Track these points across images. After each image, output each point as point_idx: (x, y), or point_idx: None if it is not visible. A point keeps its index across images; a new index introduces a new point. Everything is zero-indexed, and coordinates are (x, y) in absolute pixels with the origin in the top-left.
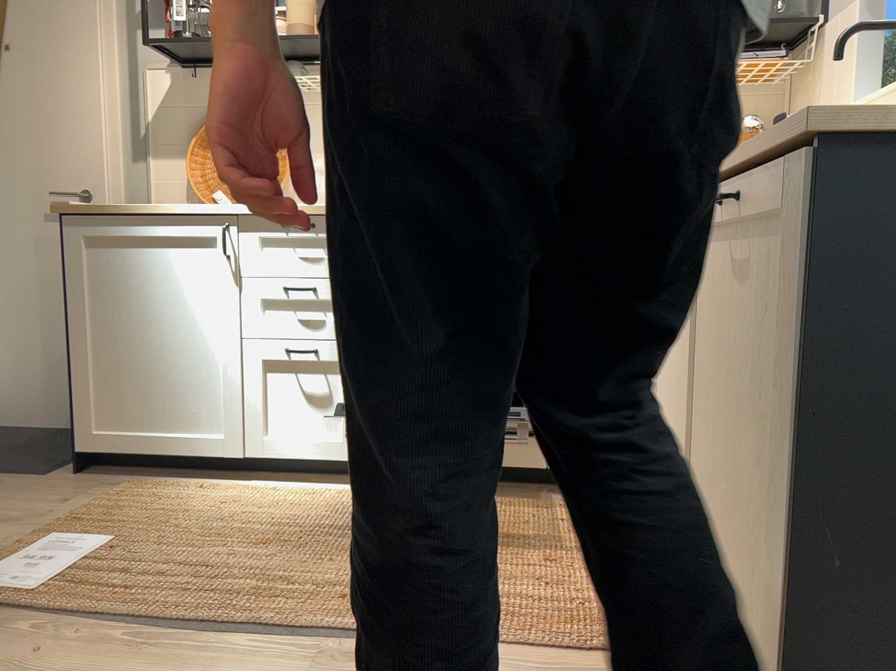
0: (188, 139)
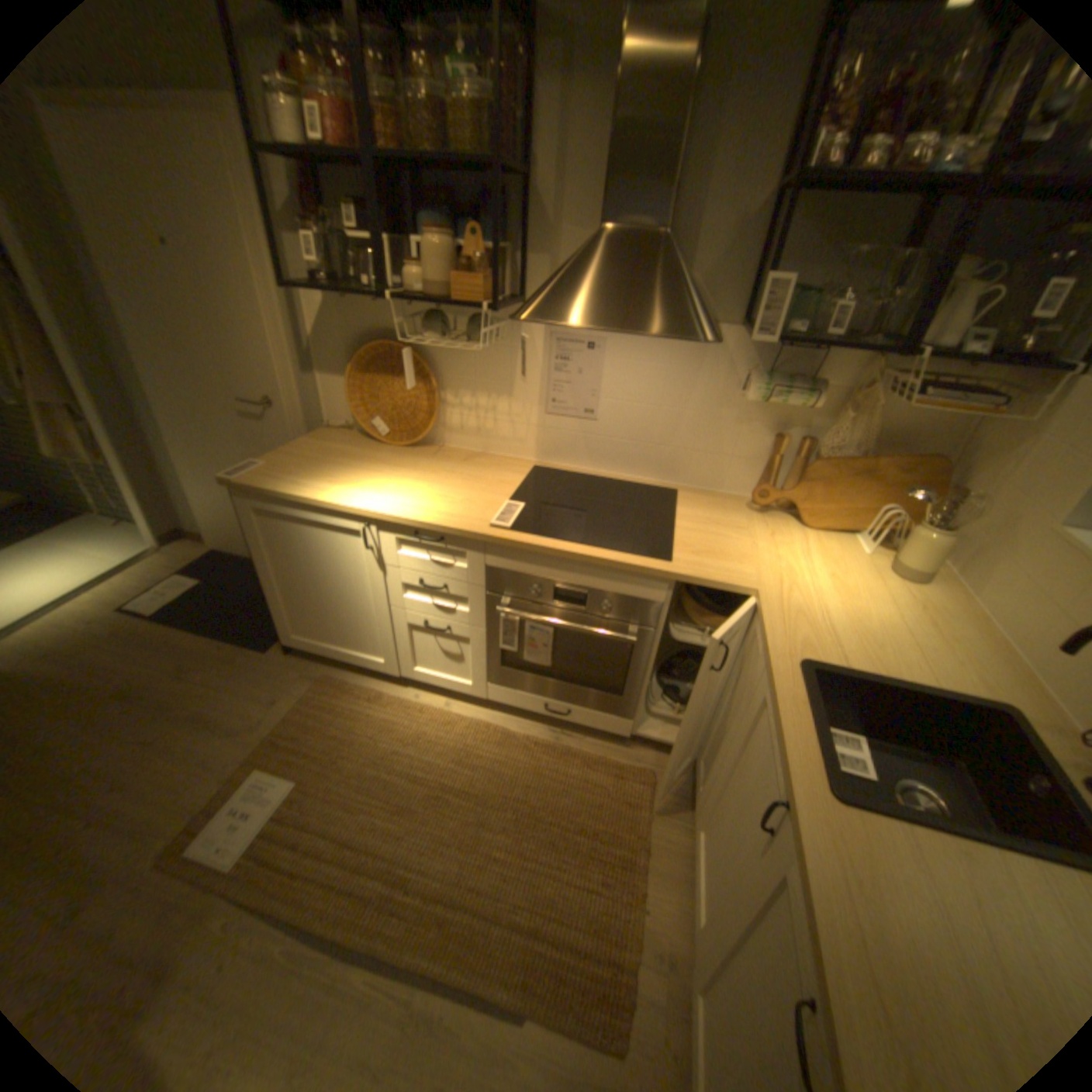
0: (346, 358)
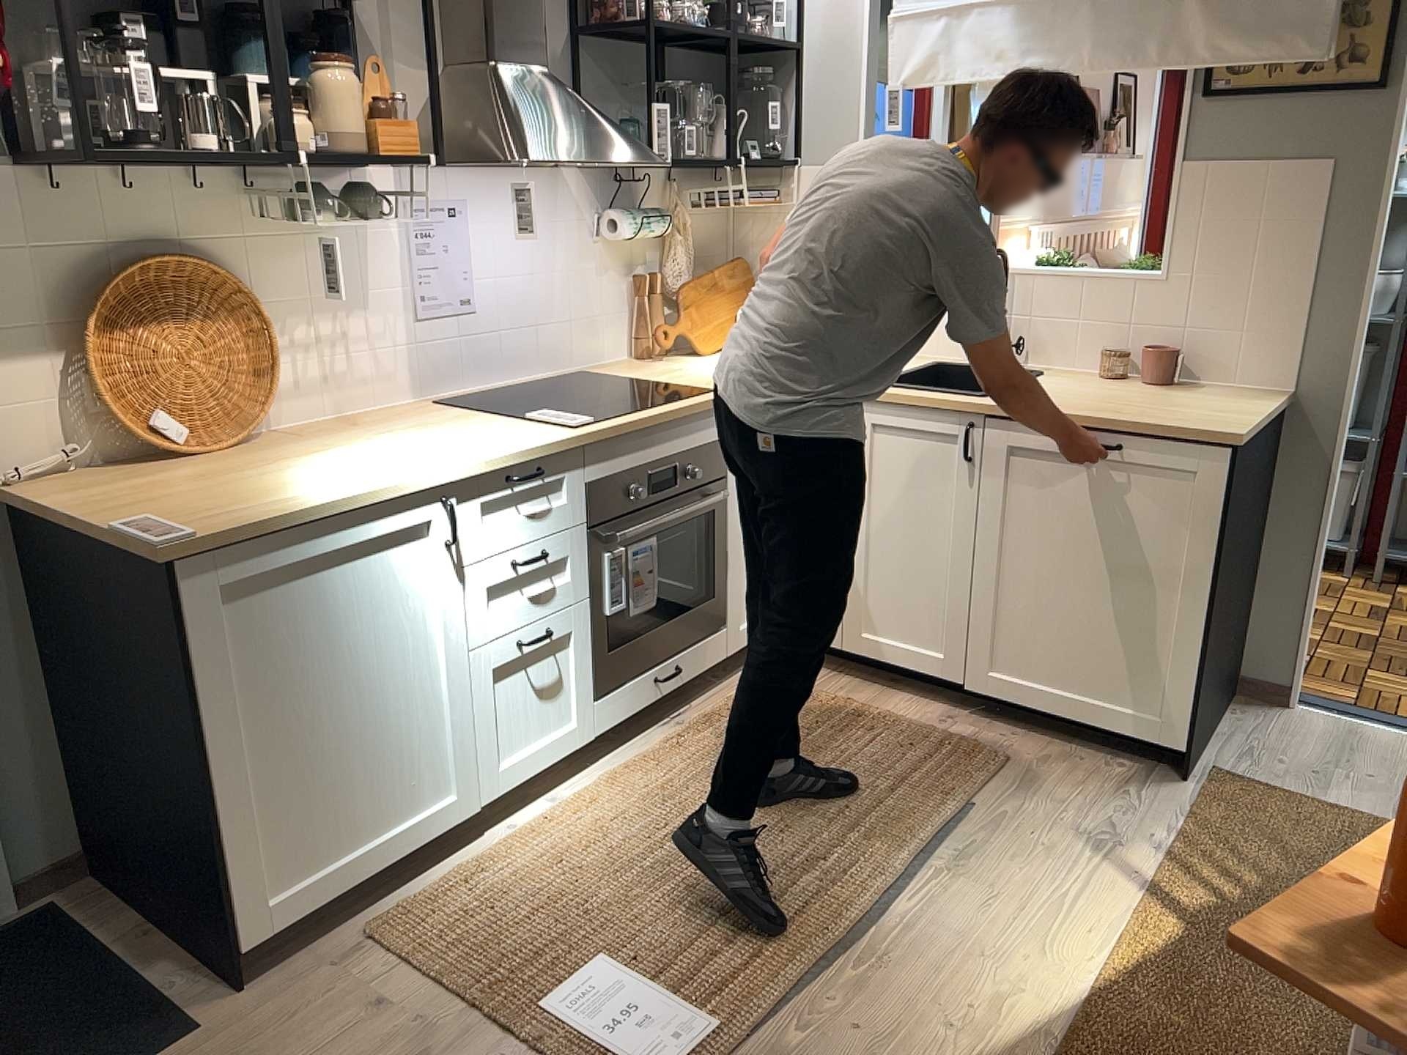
0: (51, 316)
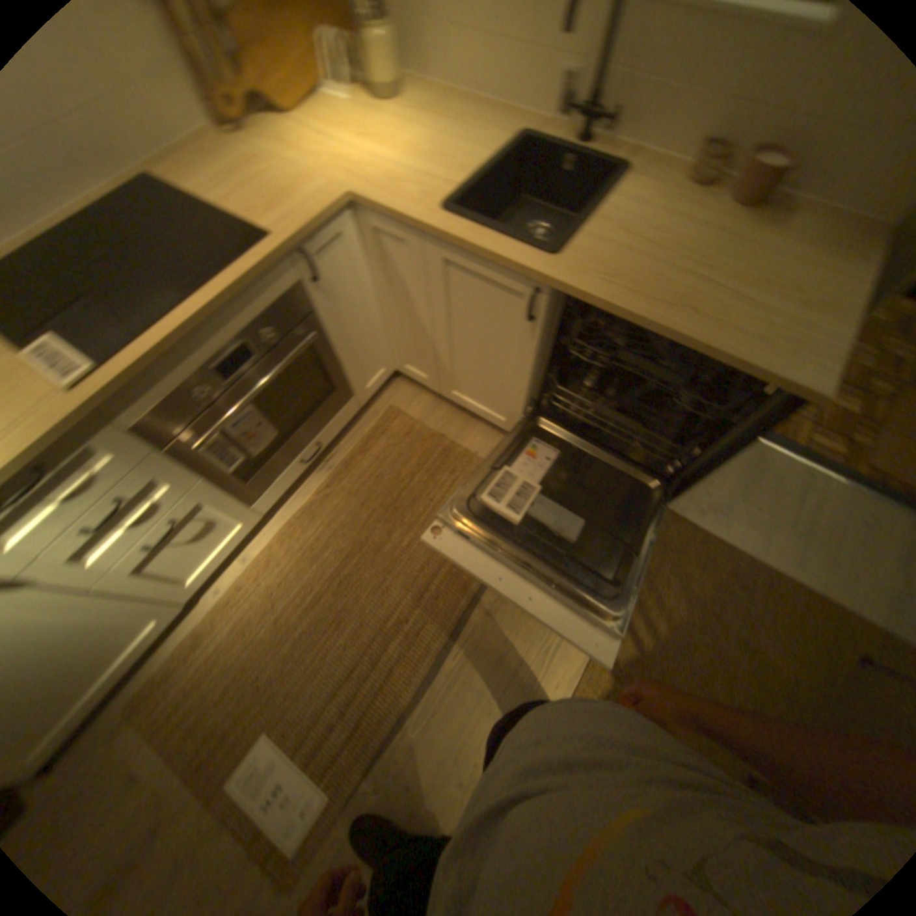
0: None
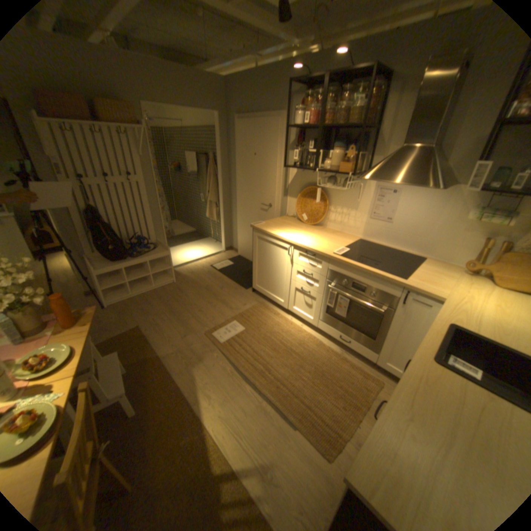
0: (299, 192)
